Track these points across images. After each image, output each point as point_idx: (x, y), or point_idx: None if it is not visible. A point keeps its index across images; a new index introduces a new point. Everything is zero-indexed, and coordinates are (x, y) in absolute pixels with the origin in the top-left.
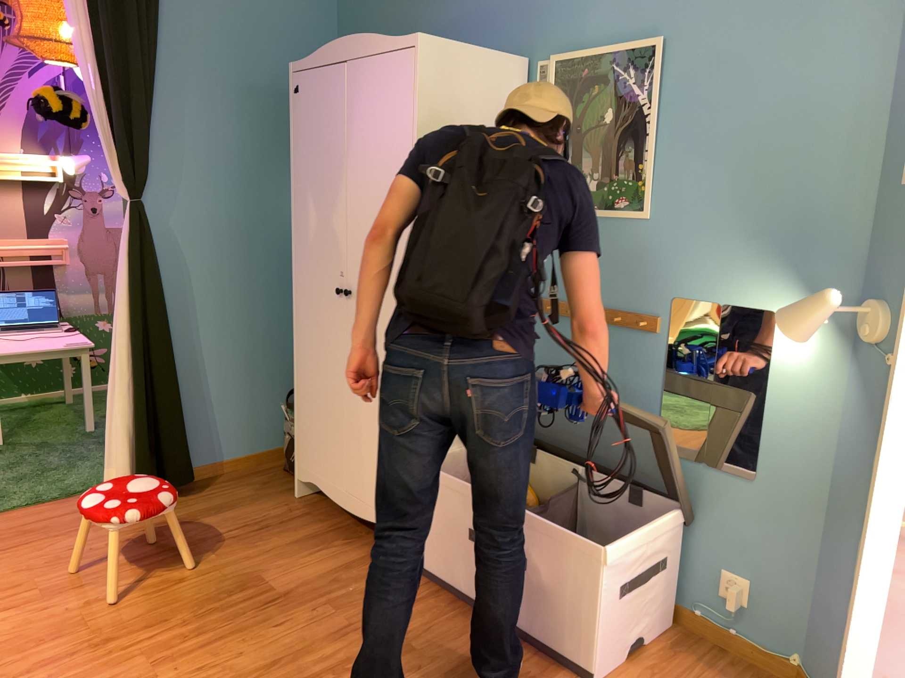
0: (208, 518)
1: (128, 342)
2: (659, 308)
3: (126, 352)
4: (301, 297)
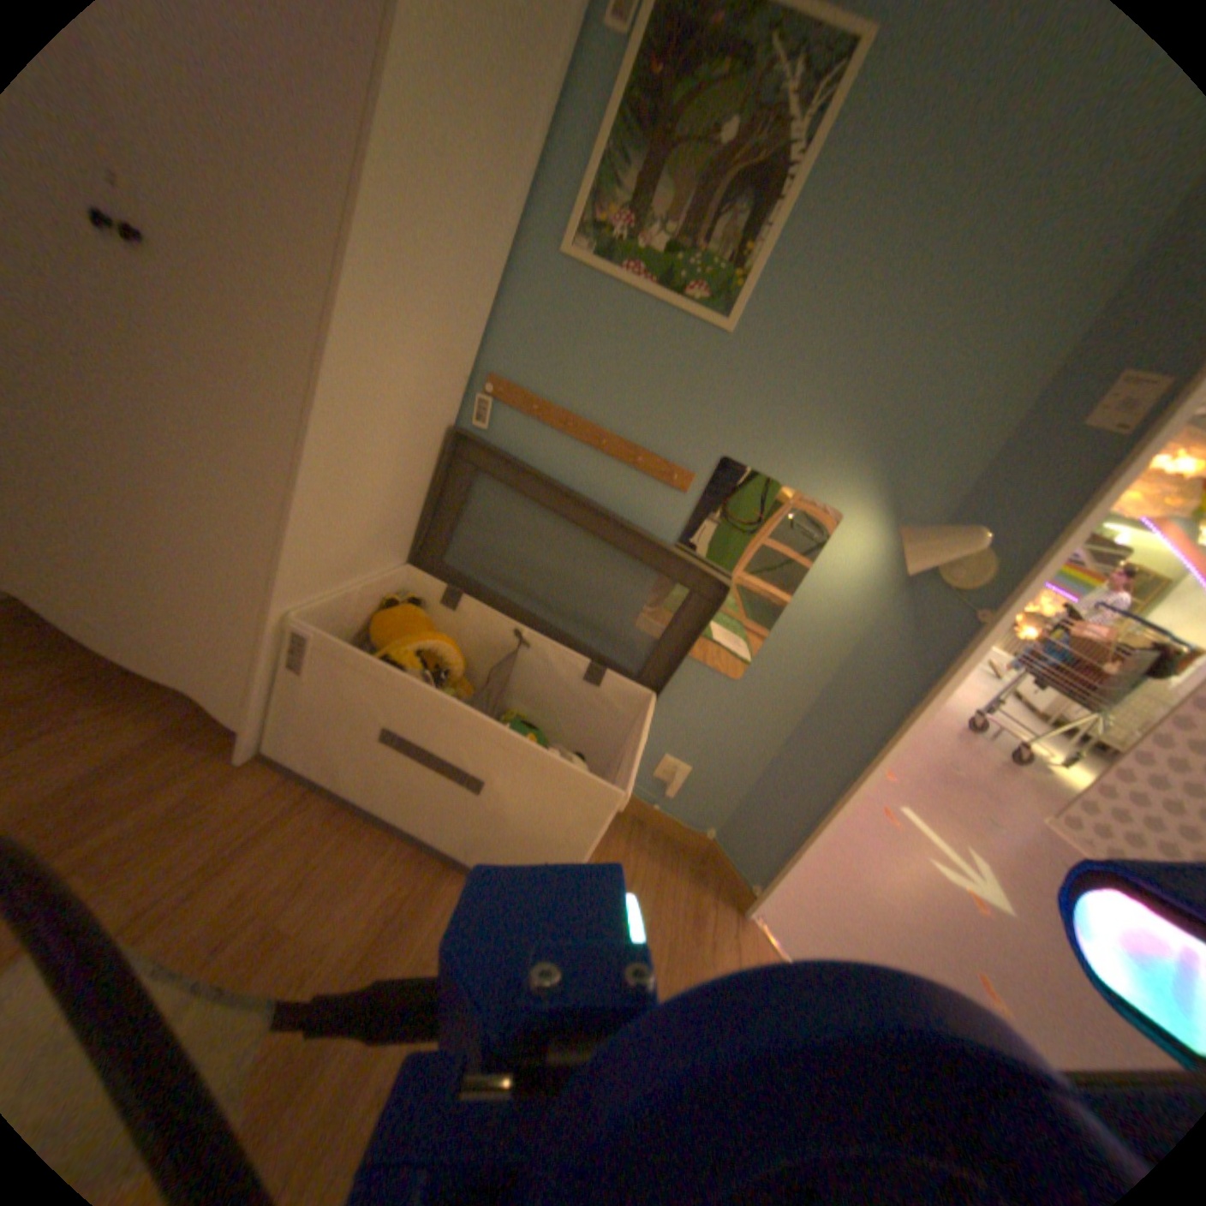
0: None
1: None
2: (699, 464)
3: None
4: None
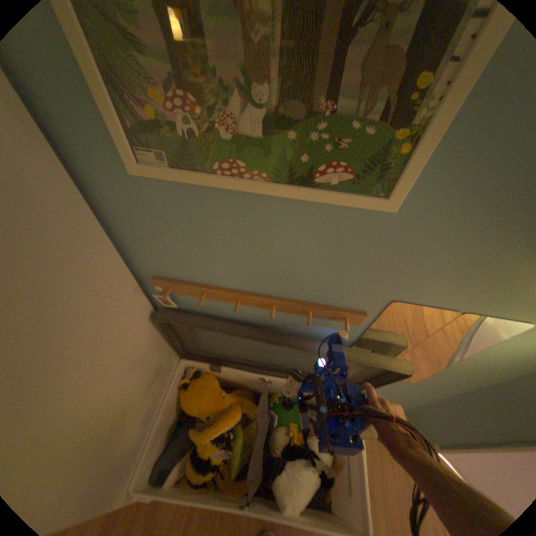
0: None
1: None
2: (372, 306)
3: None
4: None
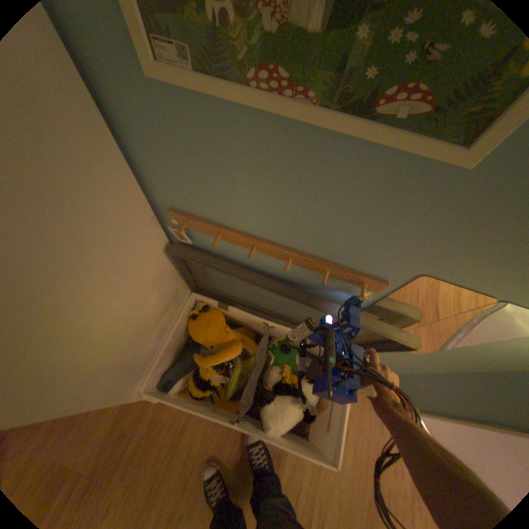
0: None
1: None
2: (397, 276)
3: None
4: None
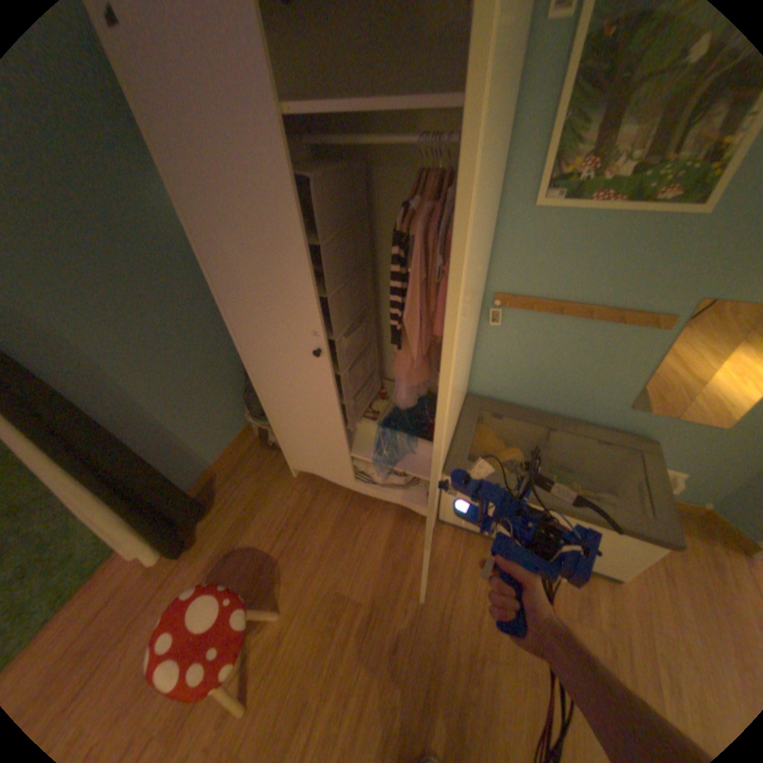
0: (245, 538)
1: (65, 474)
2: (682, 306)
3: (67, 475)
4: (252, 348)
